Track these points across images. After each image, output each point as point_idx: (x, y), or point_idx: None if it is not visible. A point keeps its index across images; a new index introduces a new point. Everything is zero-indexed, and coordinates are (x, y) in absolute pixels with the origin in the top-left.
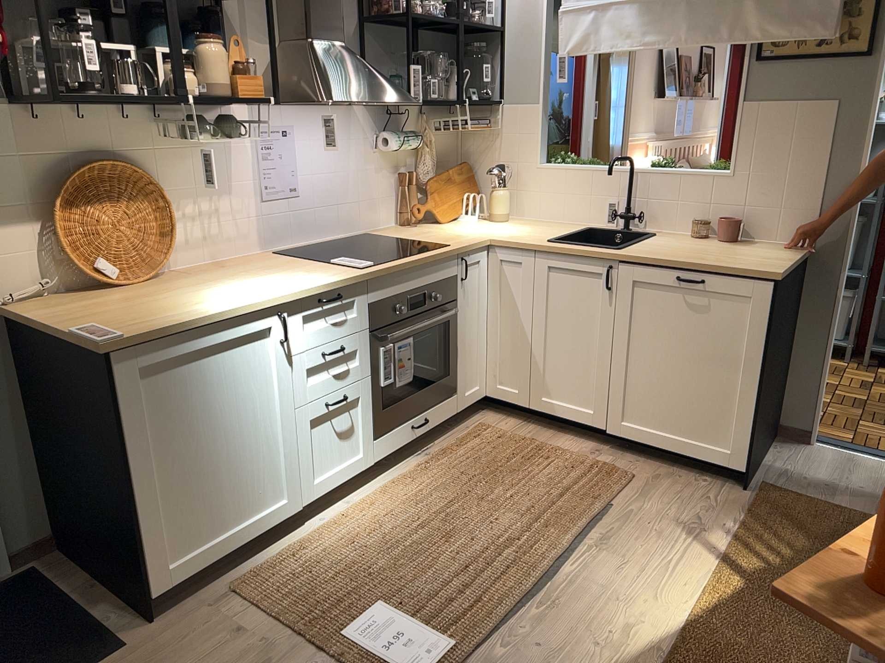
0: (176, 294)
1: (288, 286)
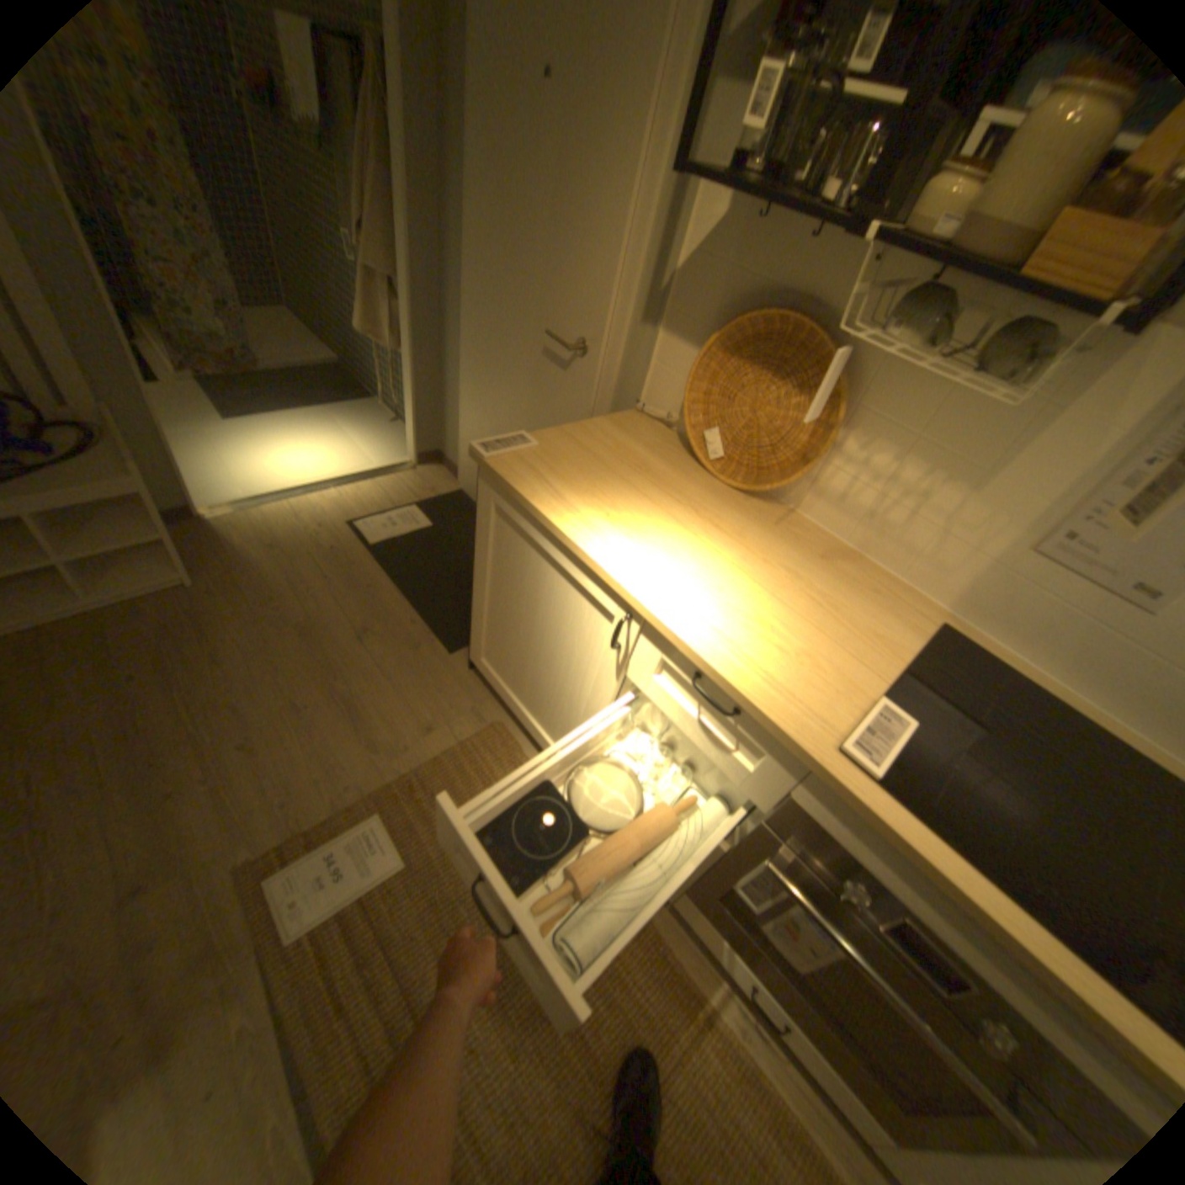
0: (667, 504)
1: (698, 613)
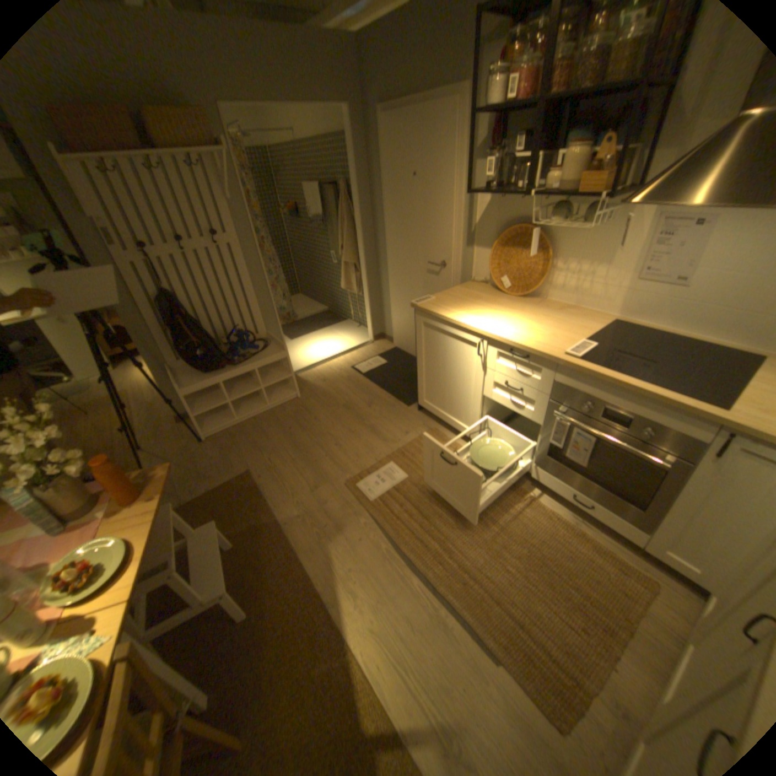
0: (489, 305)
1: (506, 330)
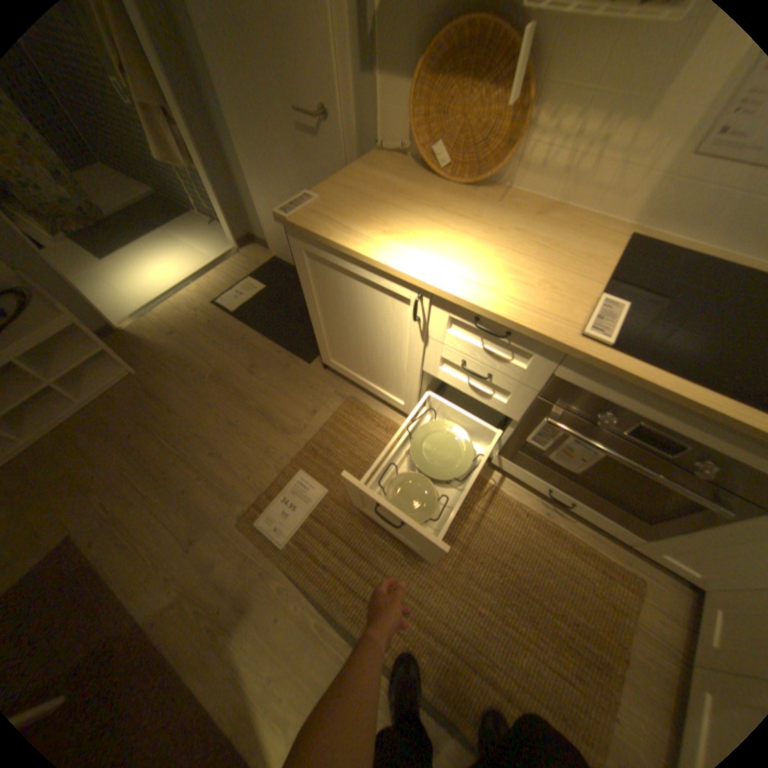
0: (421, 210)
1: (465, 277)
